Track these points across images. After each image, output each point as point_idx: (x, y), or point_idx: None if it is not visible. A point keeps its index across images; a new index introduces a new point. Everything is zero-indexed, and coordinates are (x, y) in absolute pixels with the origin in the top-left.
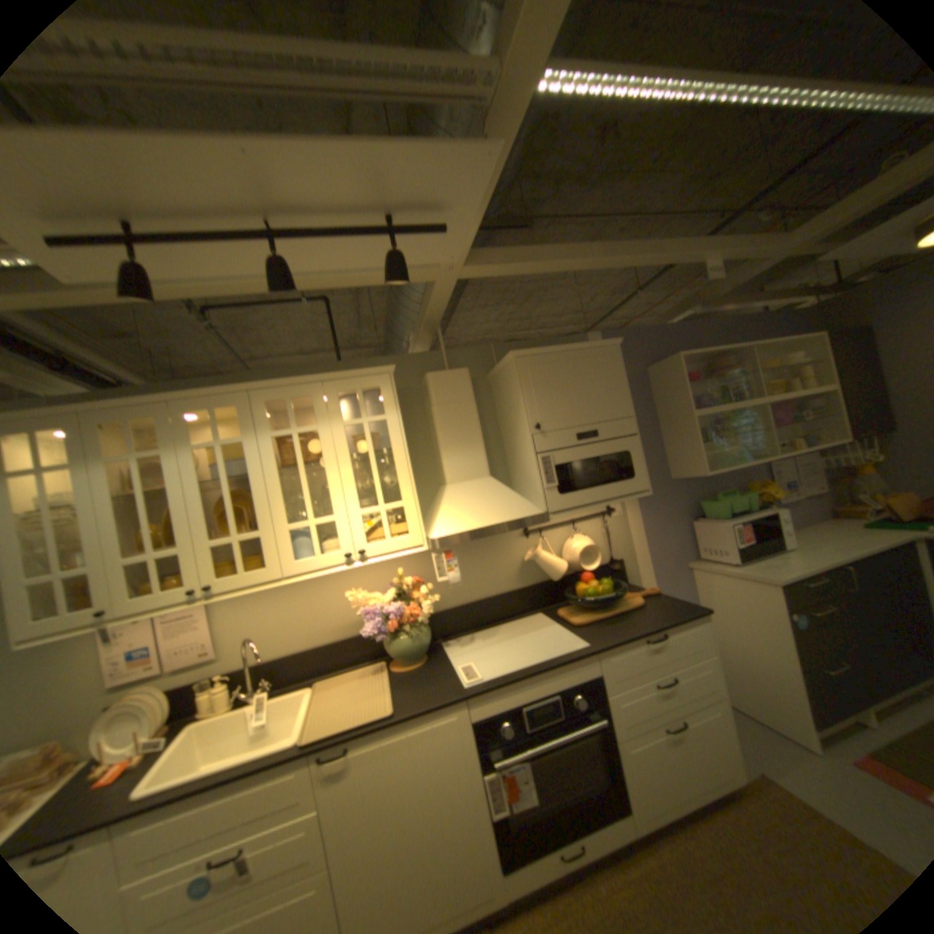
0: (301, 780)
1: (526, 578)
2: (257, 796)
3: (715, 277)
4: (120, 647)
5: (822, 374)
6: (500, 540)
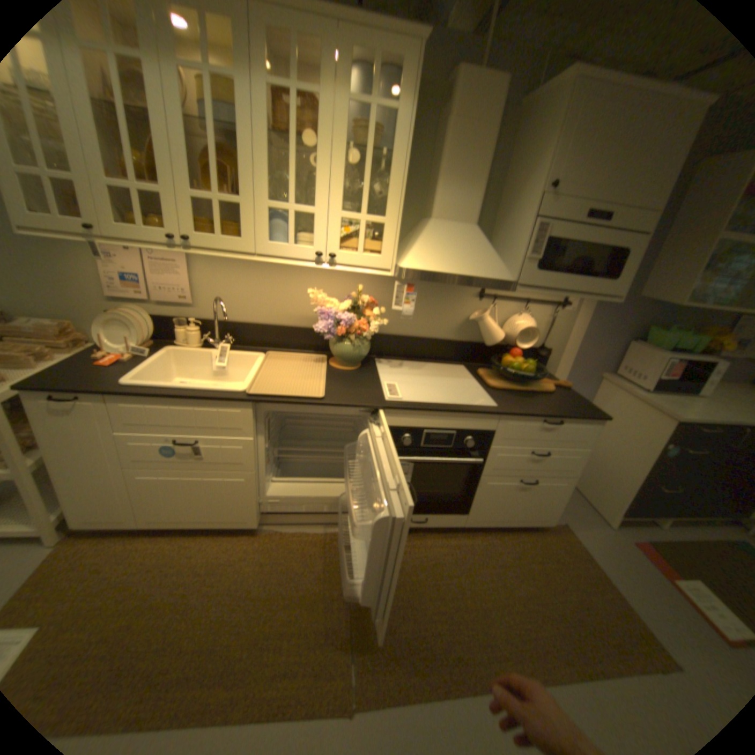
0: (245, 416)
1: (463, 334)
2: (211, 414)
3: None
4: (114, 266)
5: None
6: (456, 293)
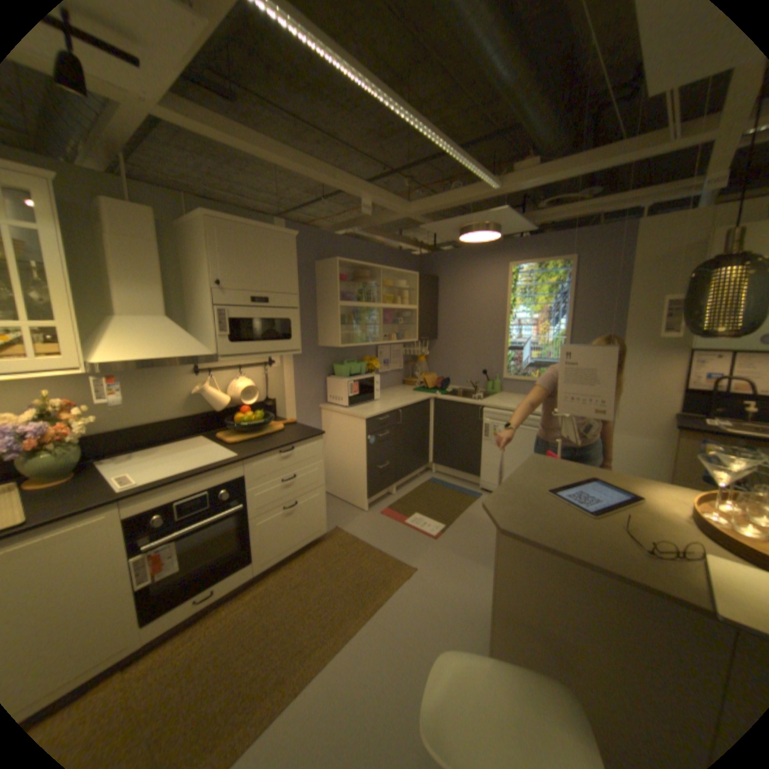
0: None
1: (192, 407)
2: None
3: (366, 212)
4: None
5: (412, 298)
6: (170, 373)
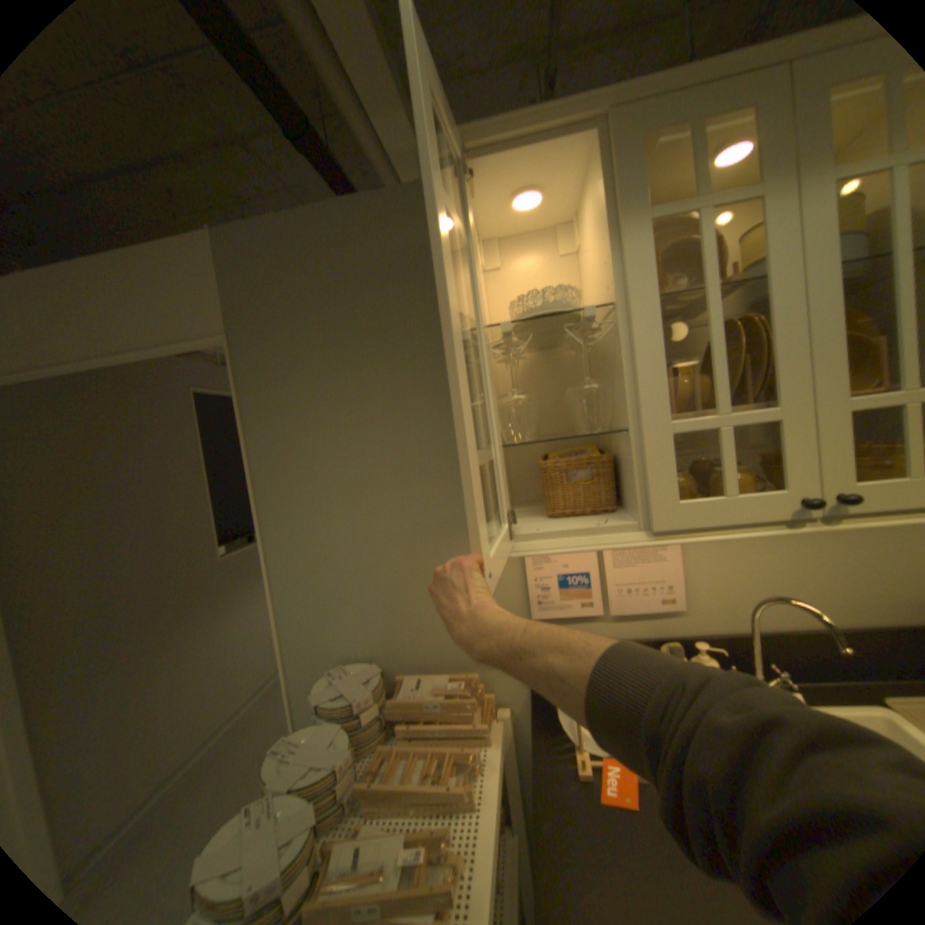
0: None
1: None
2: None
3: None
4: (549, 565)
5: None
6: None
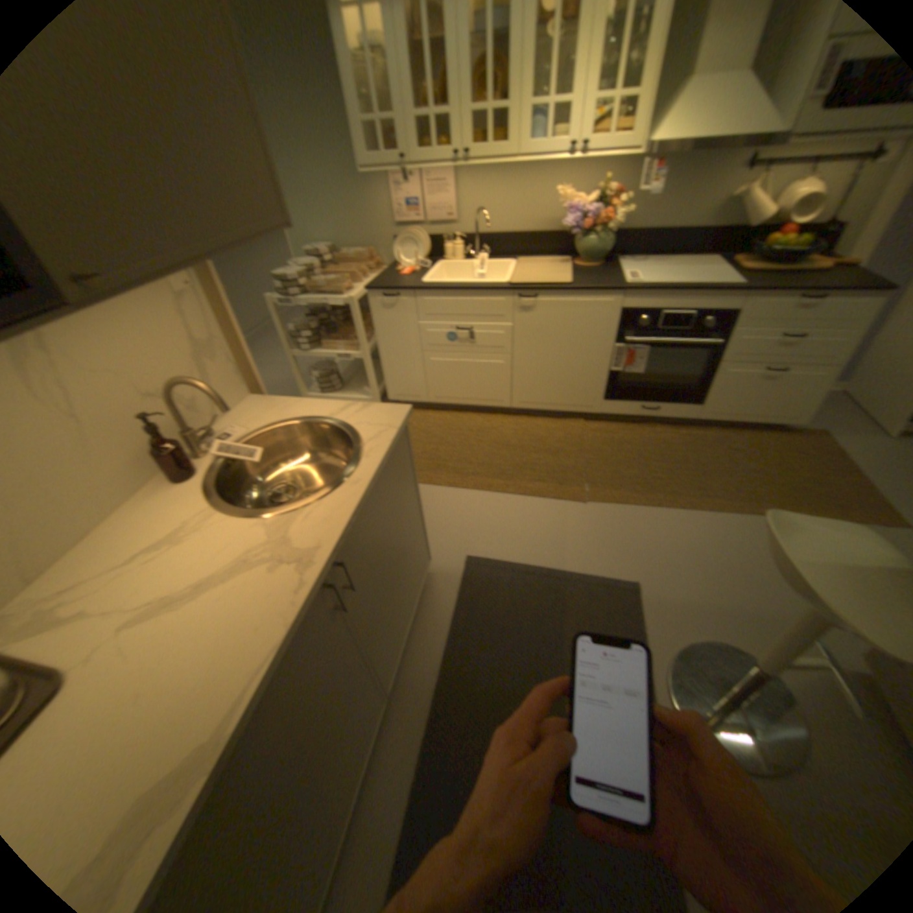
0: (506, 303)
1: (723, 216)
2: (482, 303)
3: None
4: (399, 193)
5: None
6: (719, 165)
